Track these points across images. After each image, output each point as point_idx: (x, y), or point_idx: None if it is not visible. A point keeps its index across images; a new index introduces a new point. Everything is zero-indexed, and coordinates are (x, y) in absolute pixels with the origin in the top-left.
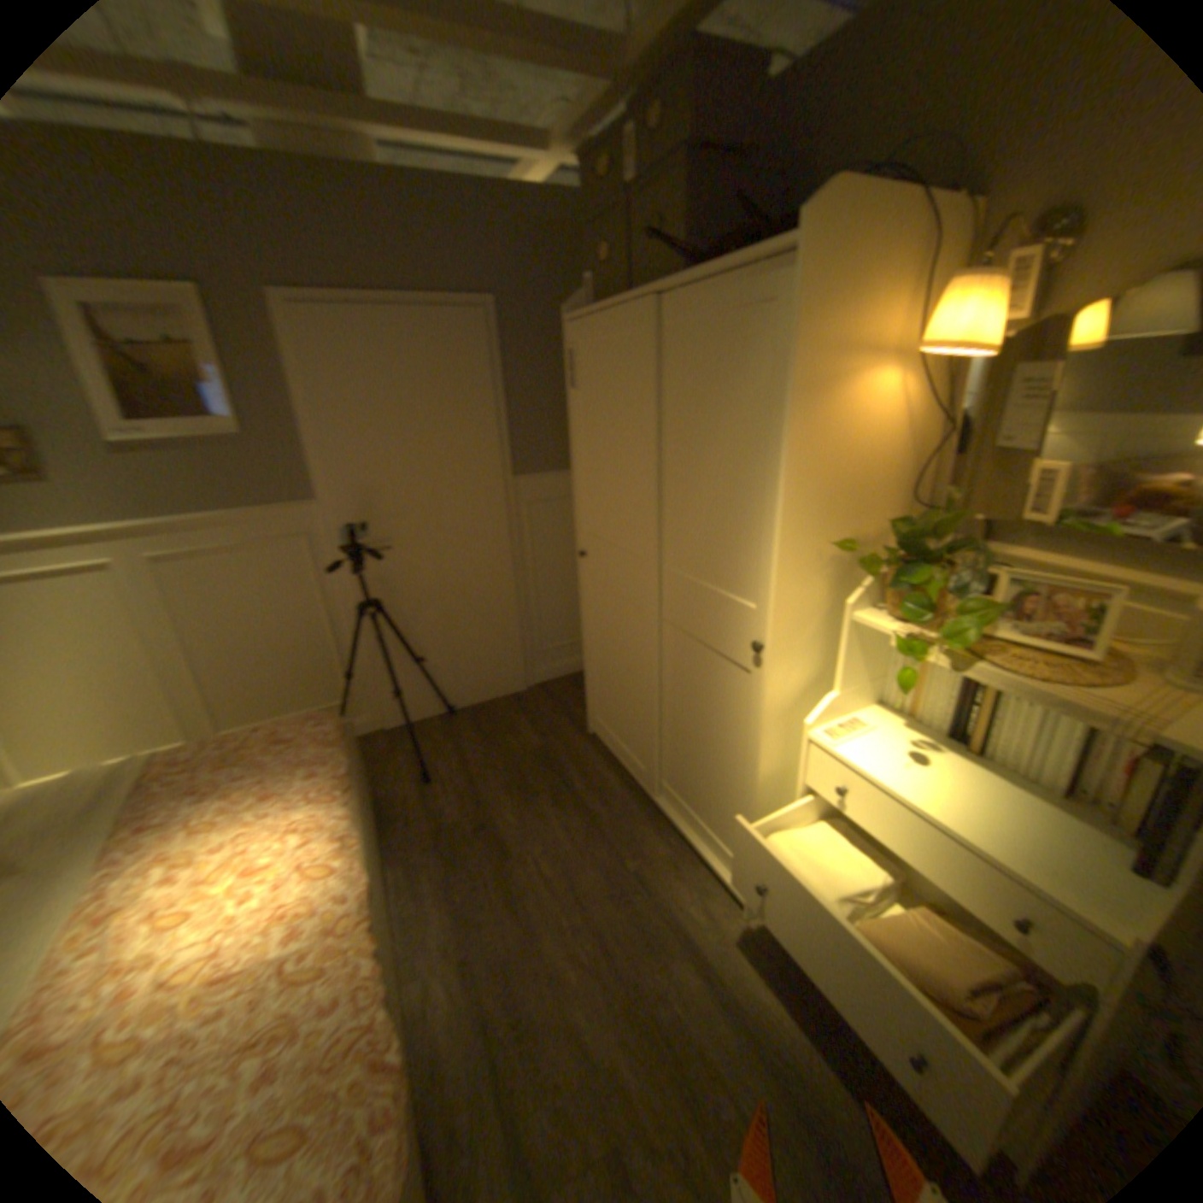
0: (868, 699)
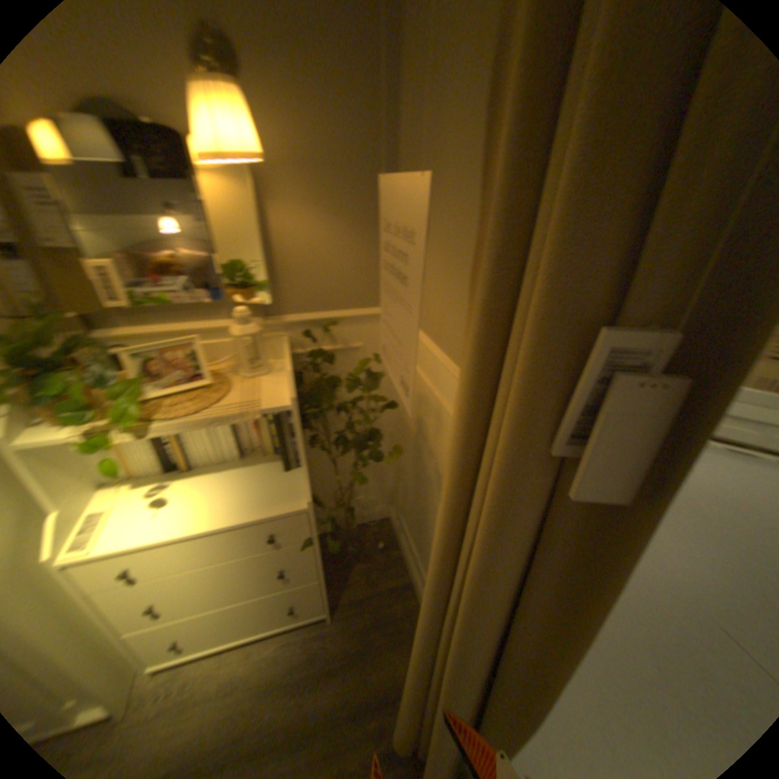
0: (84, 493)
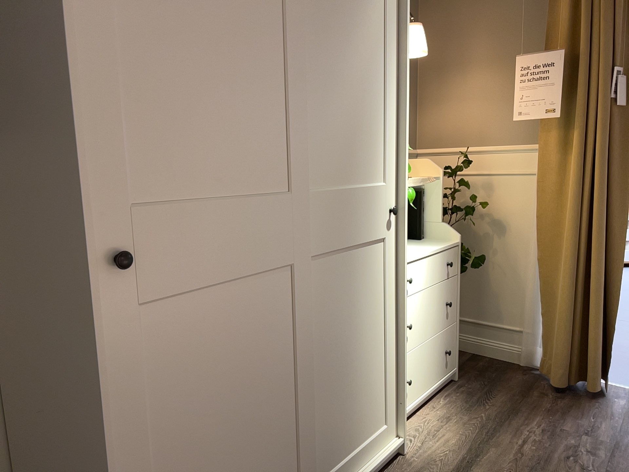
0: None
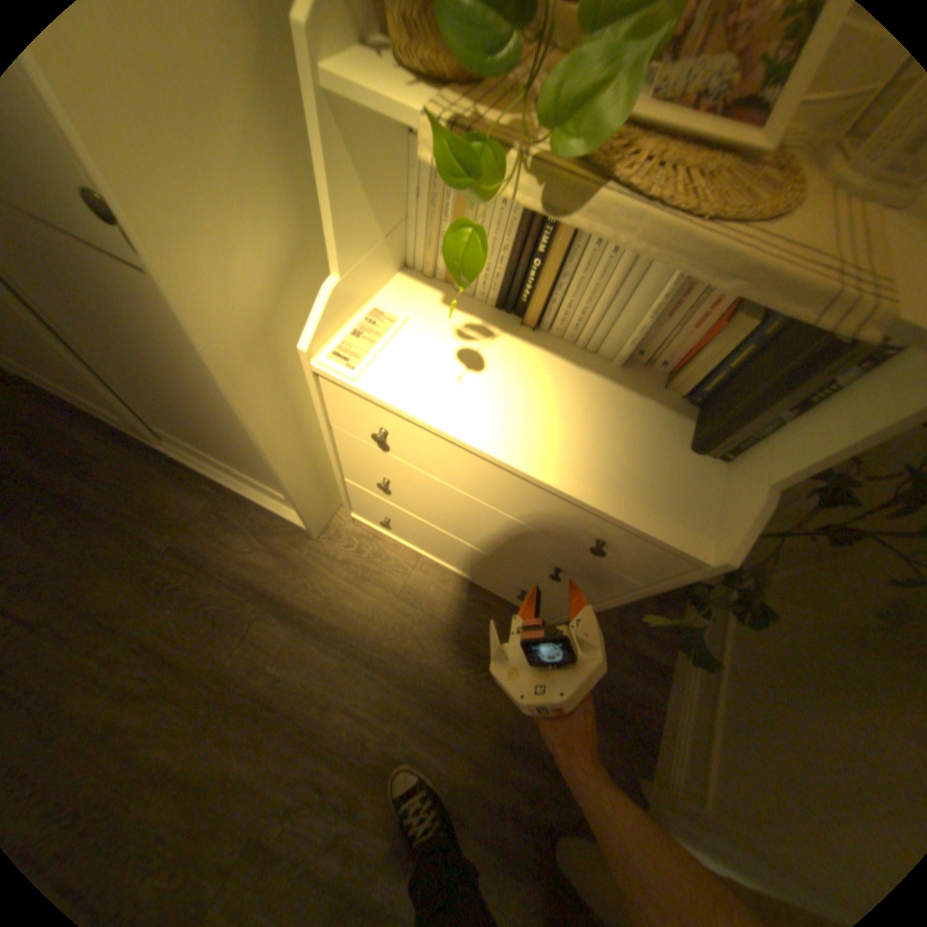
0: (388, 268)
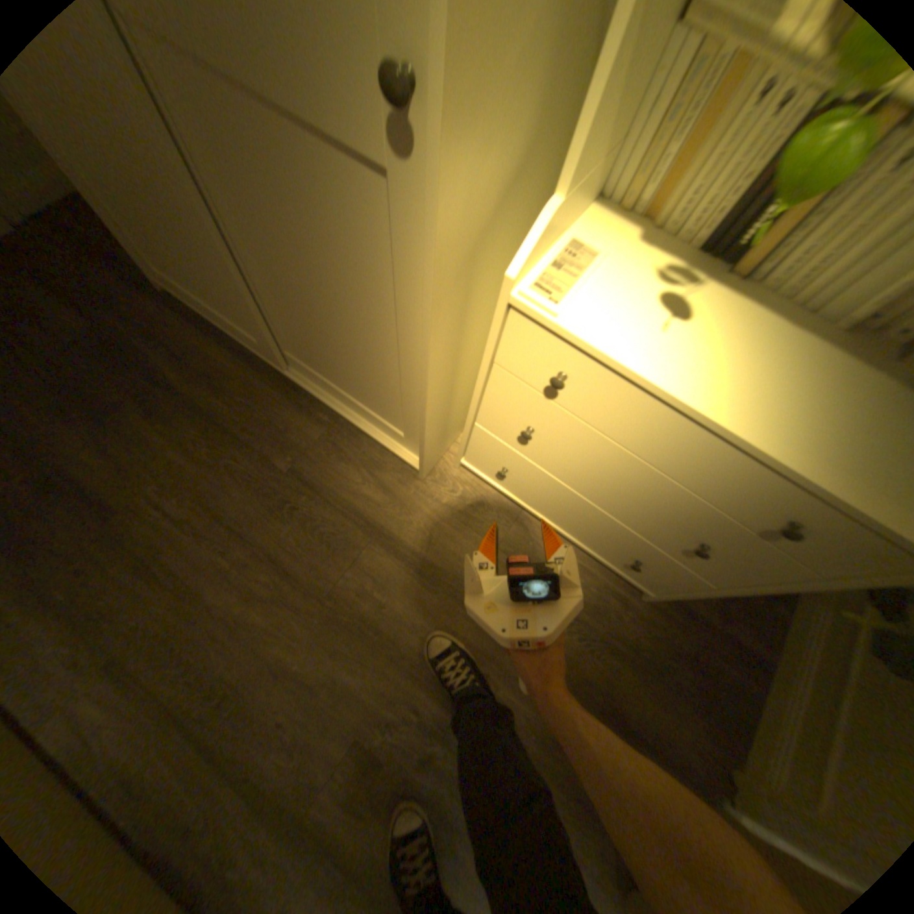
0: (590, 195)
